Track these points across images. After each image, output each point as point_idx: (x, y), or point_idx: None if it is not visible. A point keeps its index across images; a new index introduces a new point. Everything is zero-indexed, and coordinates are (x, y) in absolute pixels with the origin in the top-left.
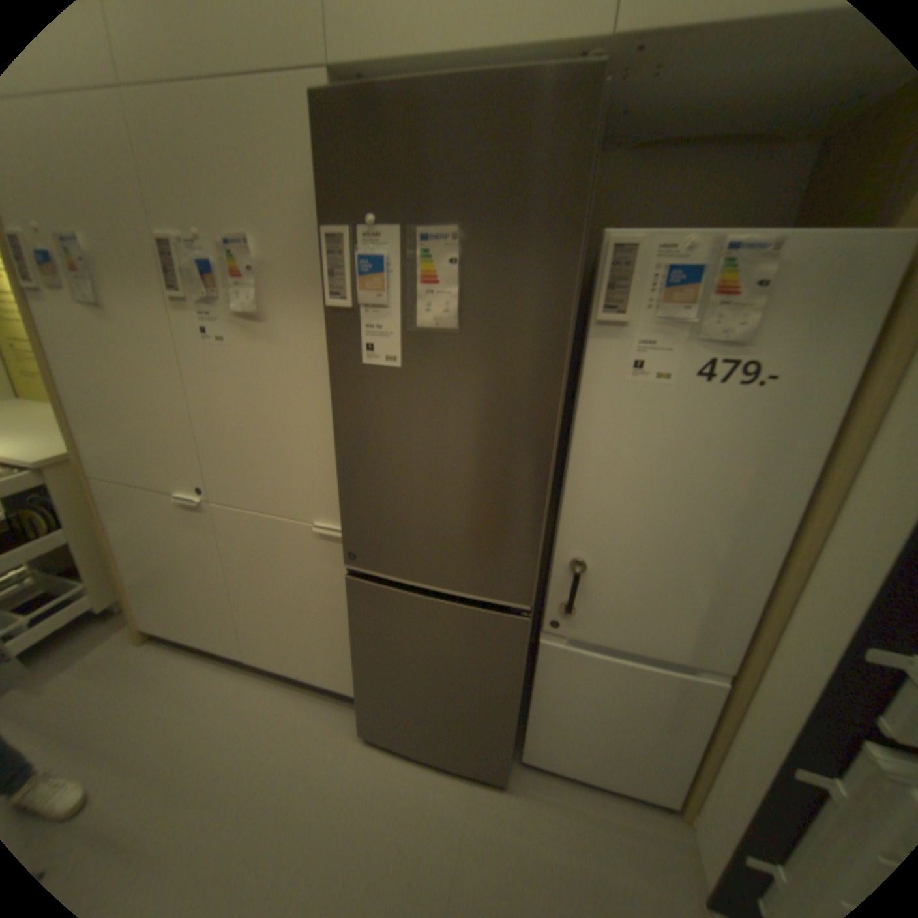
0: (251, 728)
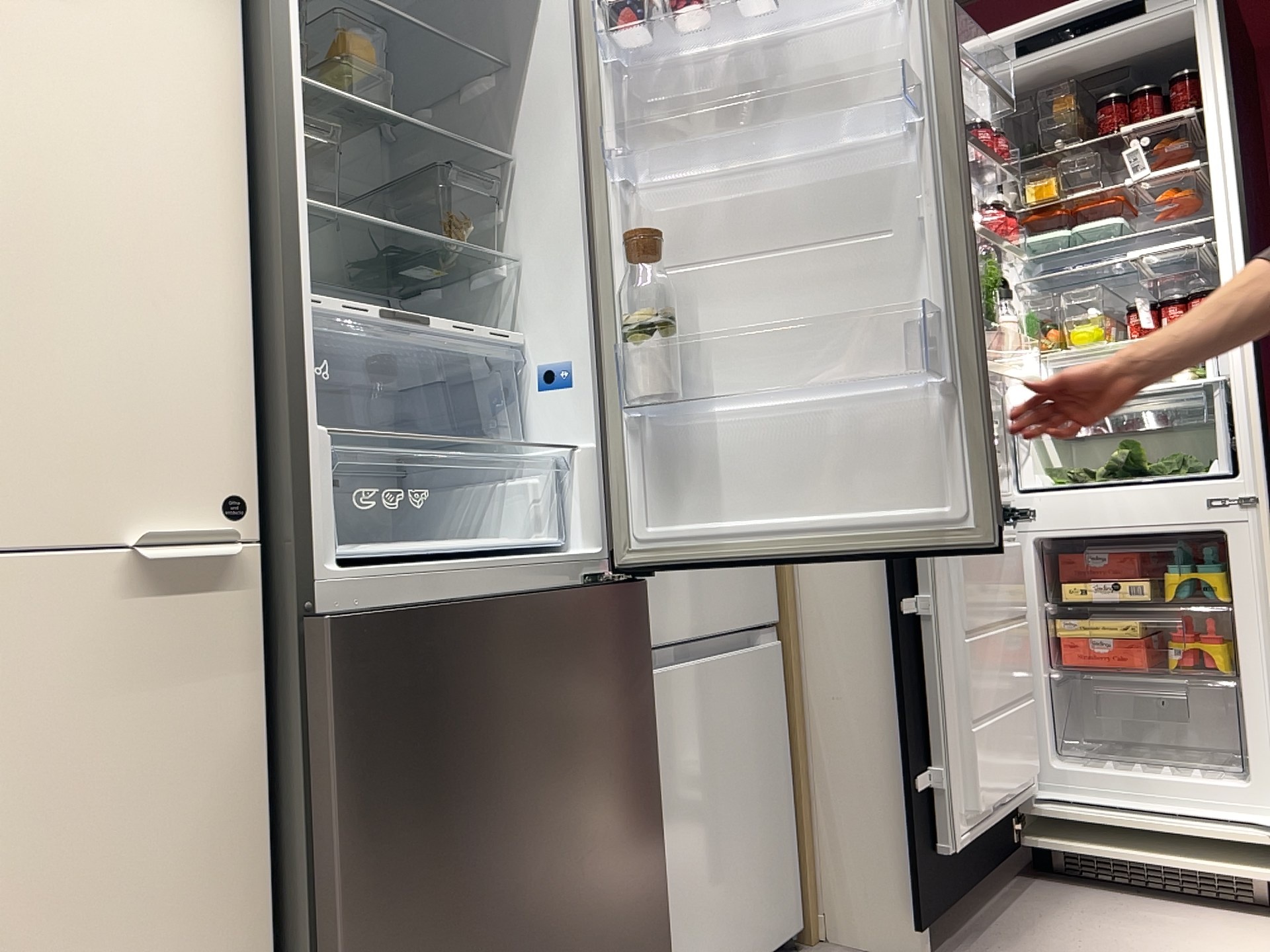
0: None
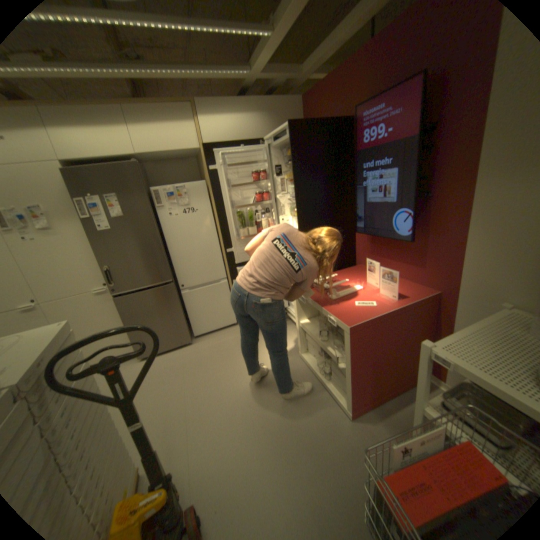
0: None
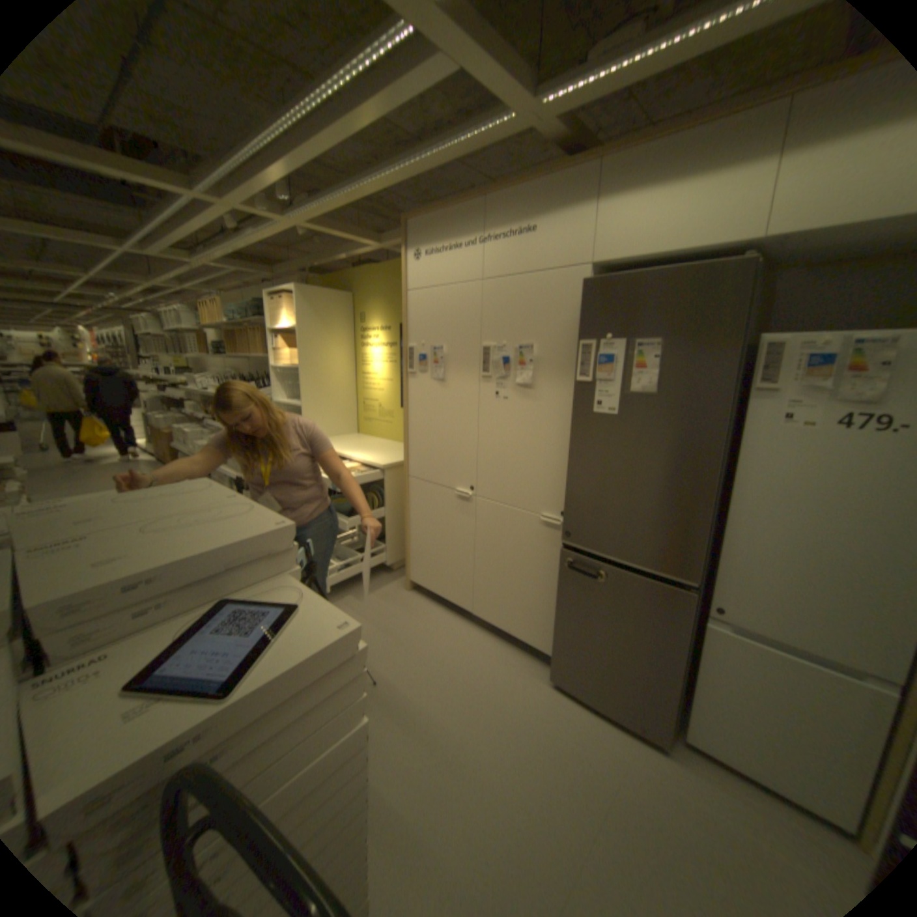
0: (477, 655)
